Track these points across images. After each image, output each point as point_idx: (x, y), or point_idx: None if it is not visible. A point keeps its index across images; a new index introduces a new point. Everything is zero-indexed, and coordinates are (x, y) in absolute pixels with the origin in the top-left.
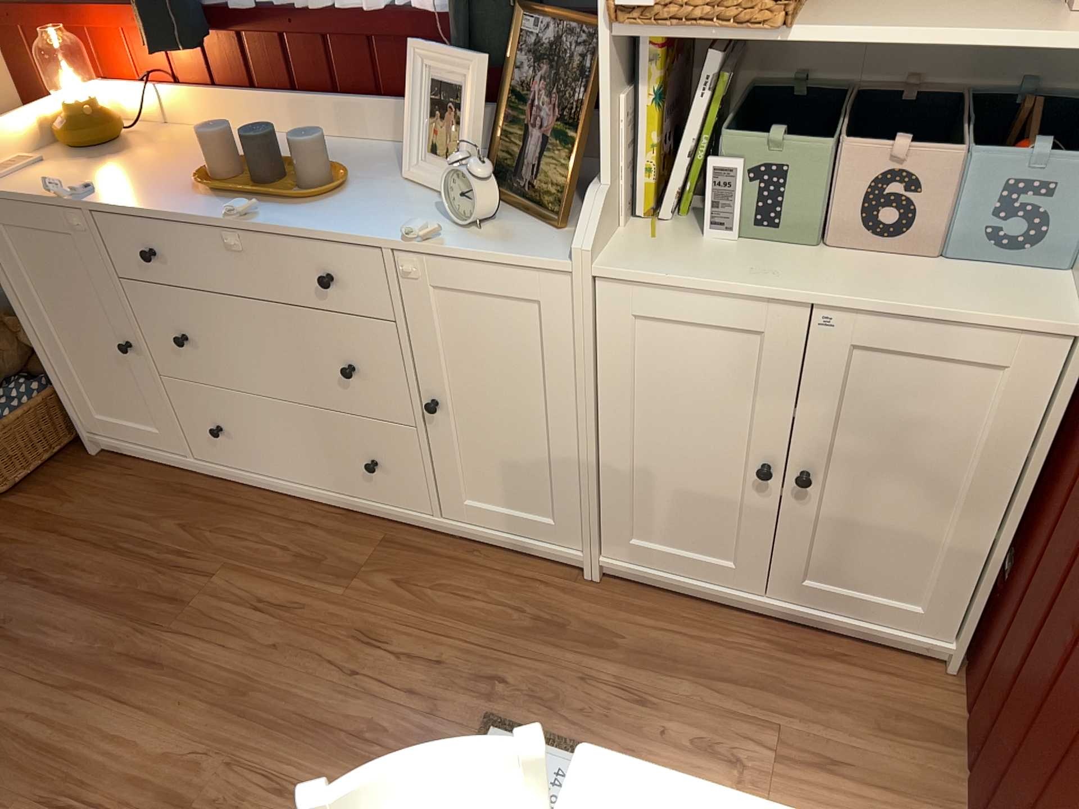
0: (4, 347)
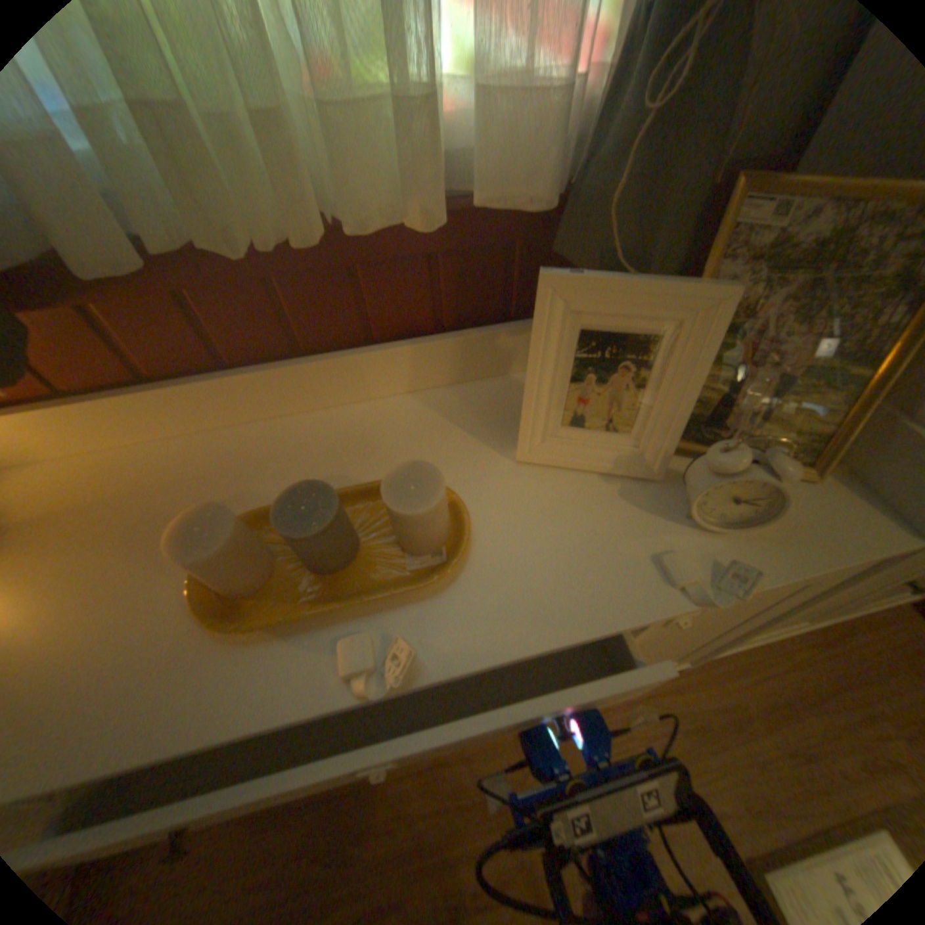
0: None
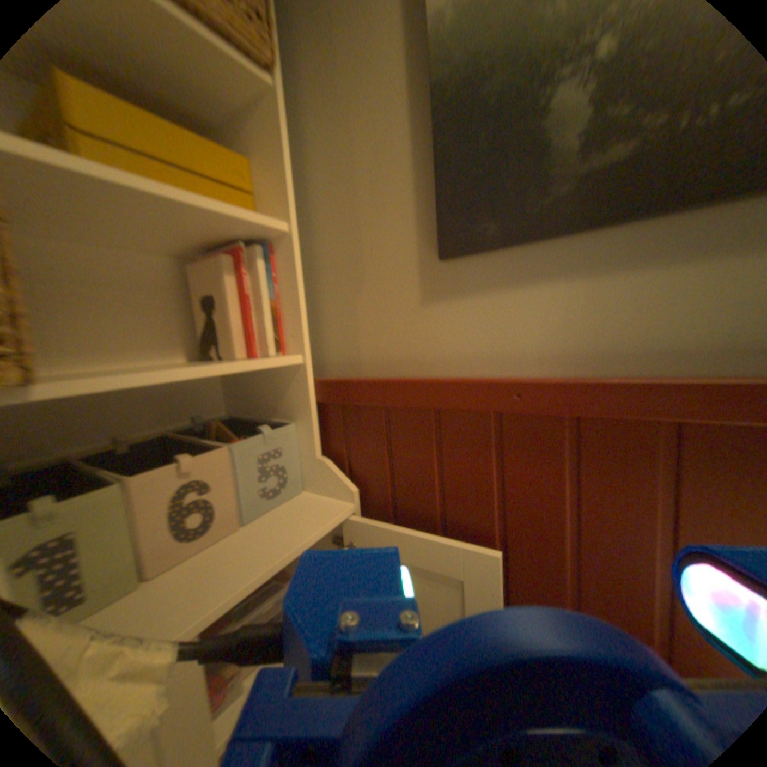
0: None
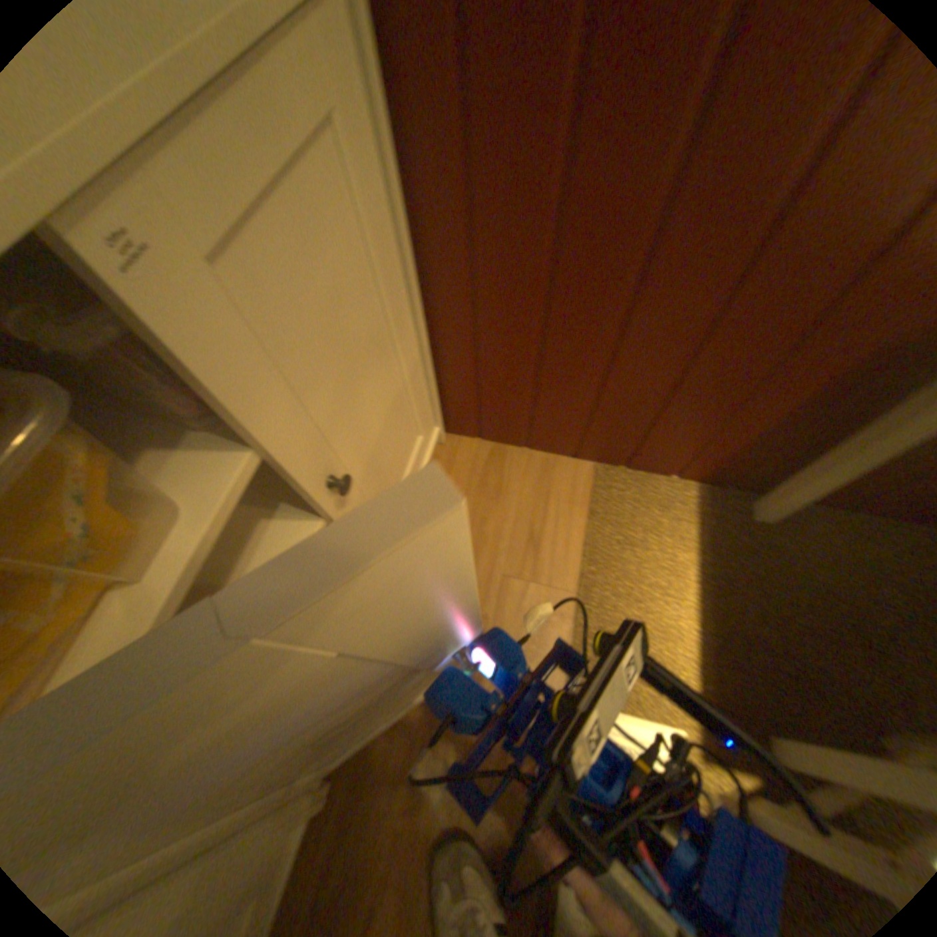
0: None
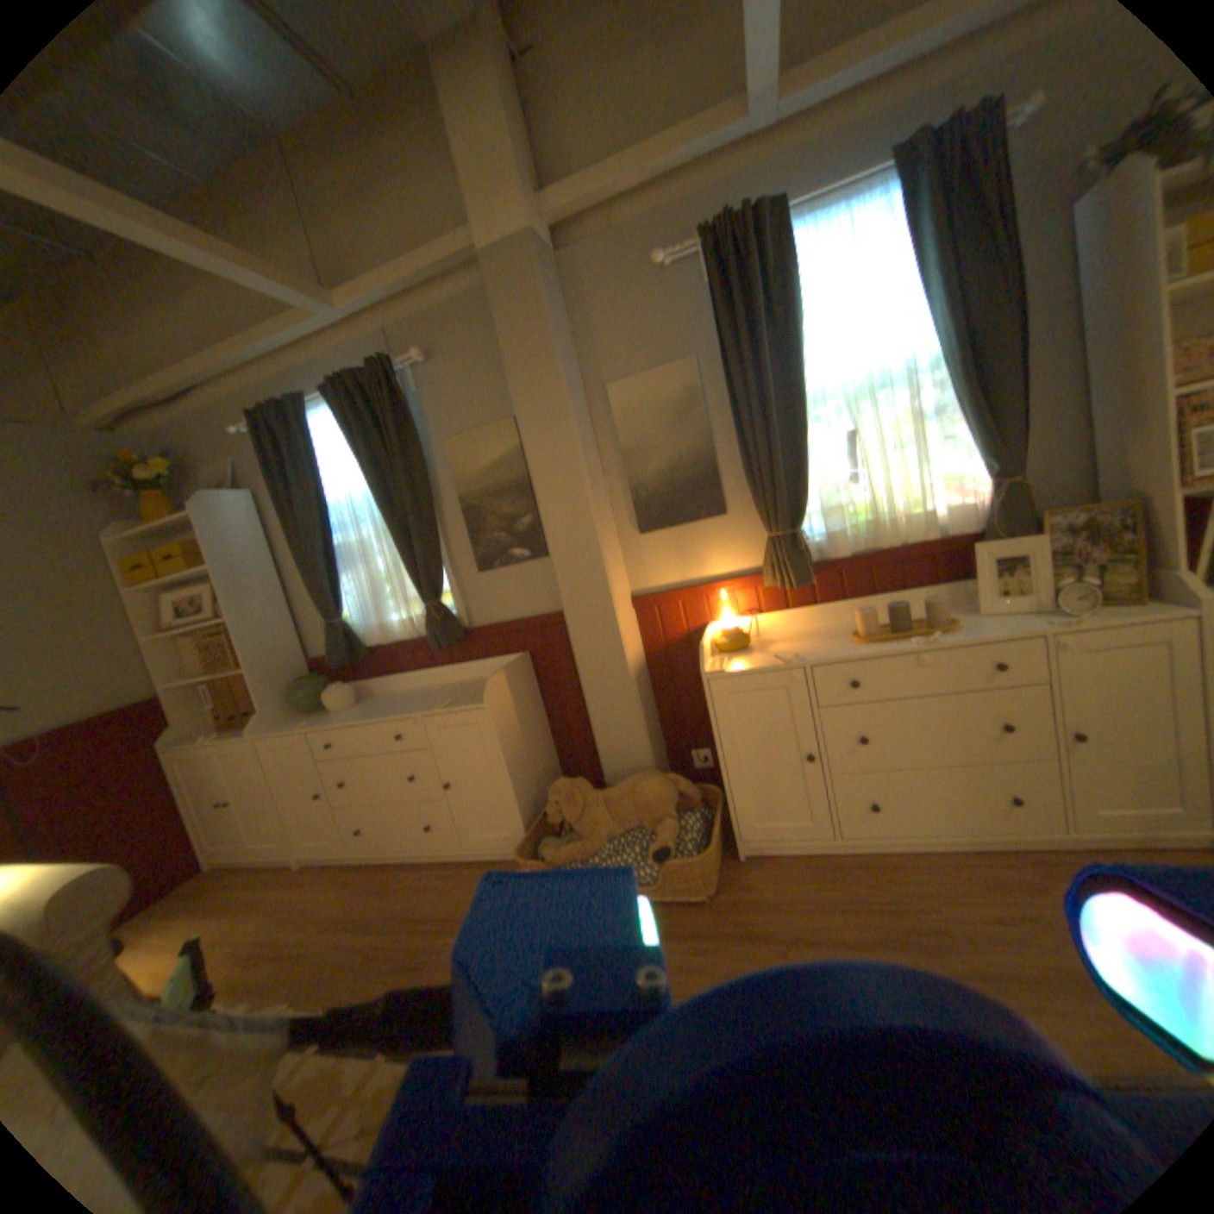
0: (665, 791)
